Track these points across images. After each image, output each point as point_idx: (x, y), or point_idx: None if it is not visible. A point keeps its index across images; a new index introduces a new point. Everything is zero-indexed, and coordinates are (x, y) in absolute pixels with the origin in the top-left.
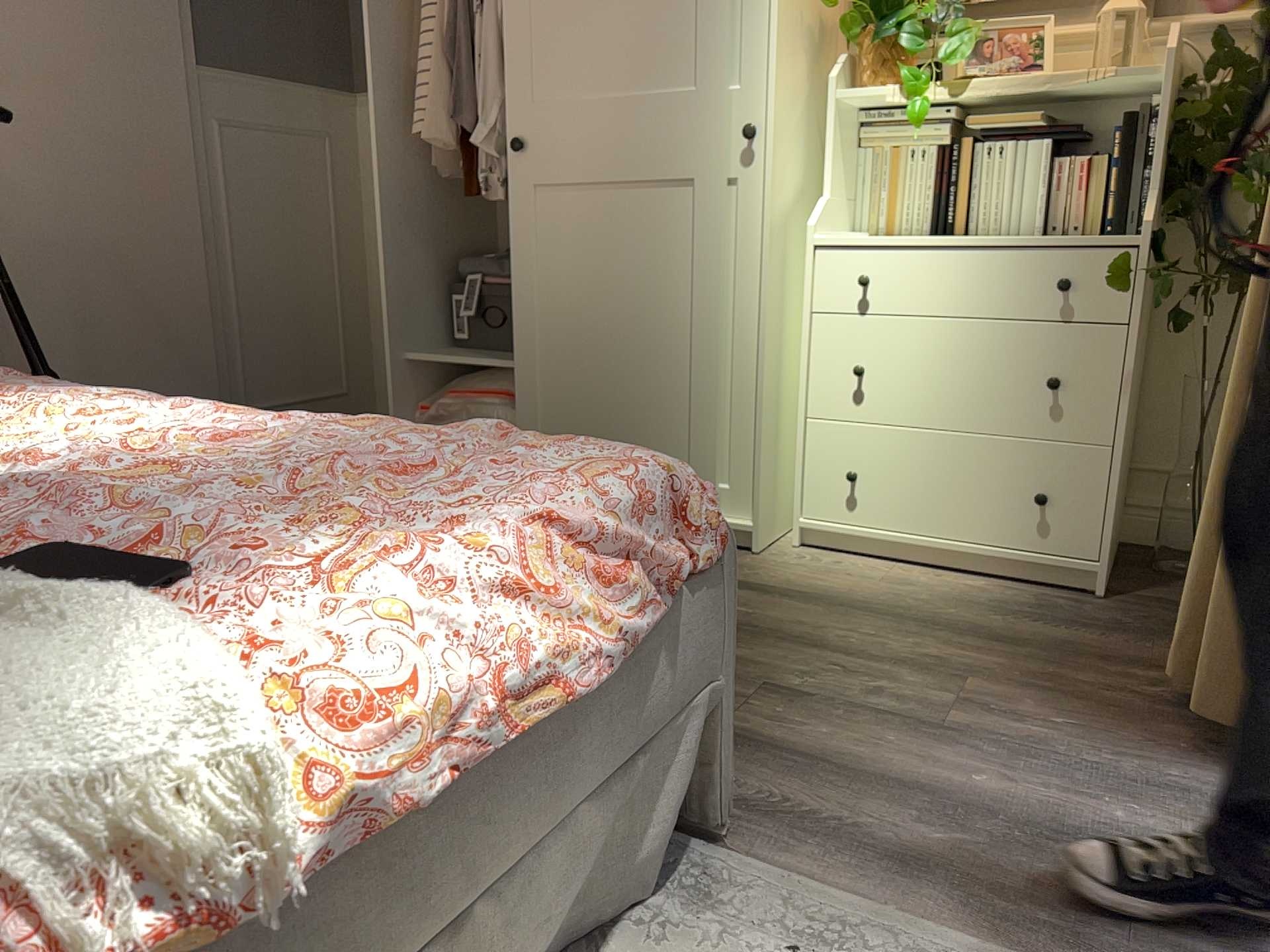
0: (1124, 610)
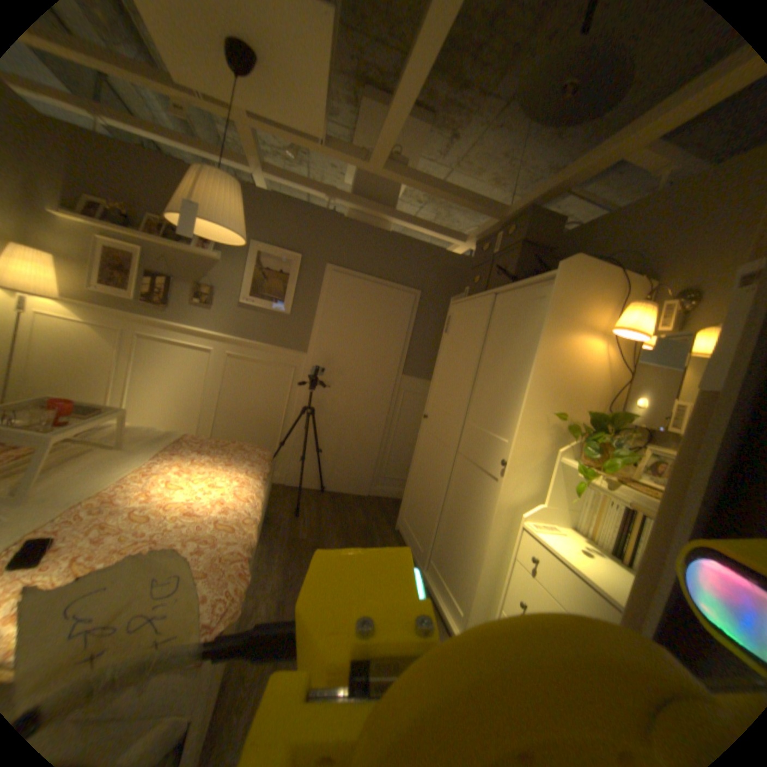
0: None
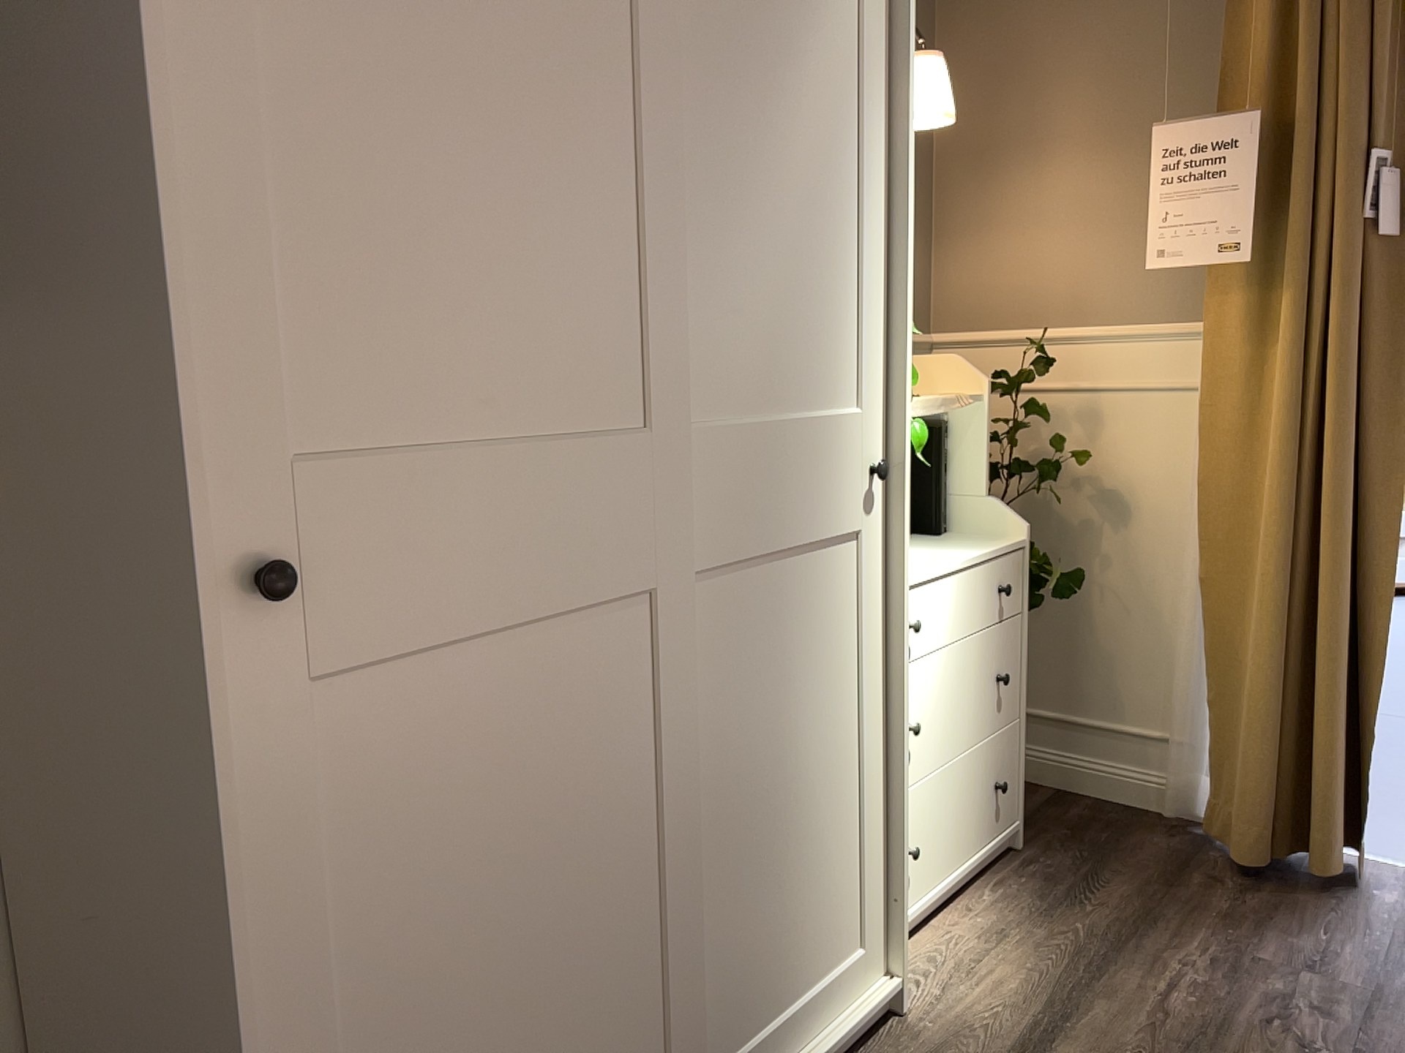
0: (1043, 848)
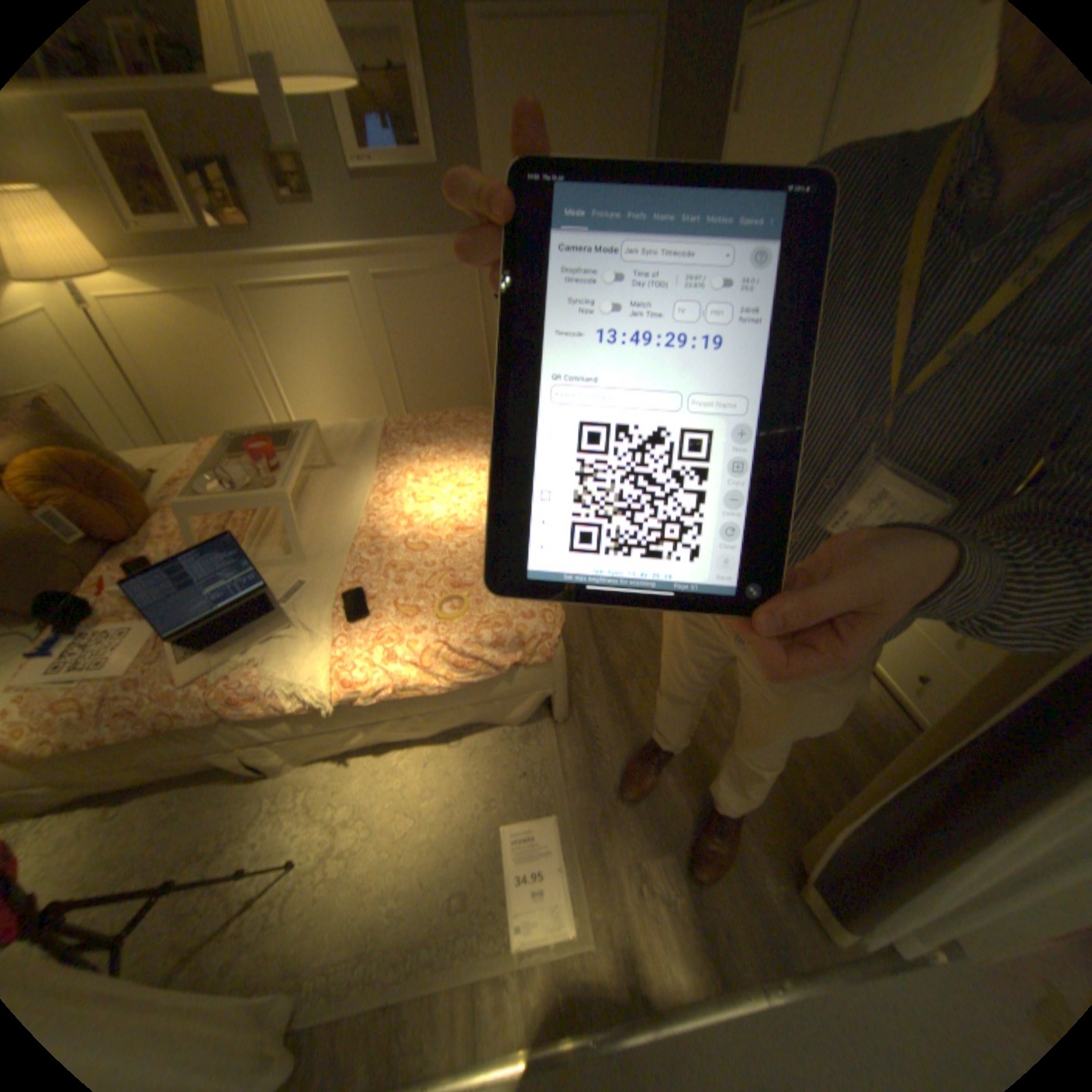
0: None
